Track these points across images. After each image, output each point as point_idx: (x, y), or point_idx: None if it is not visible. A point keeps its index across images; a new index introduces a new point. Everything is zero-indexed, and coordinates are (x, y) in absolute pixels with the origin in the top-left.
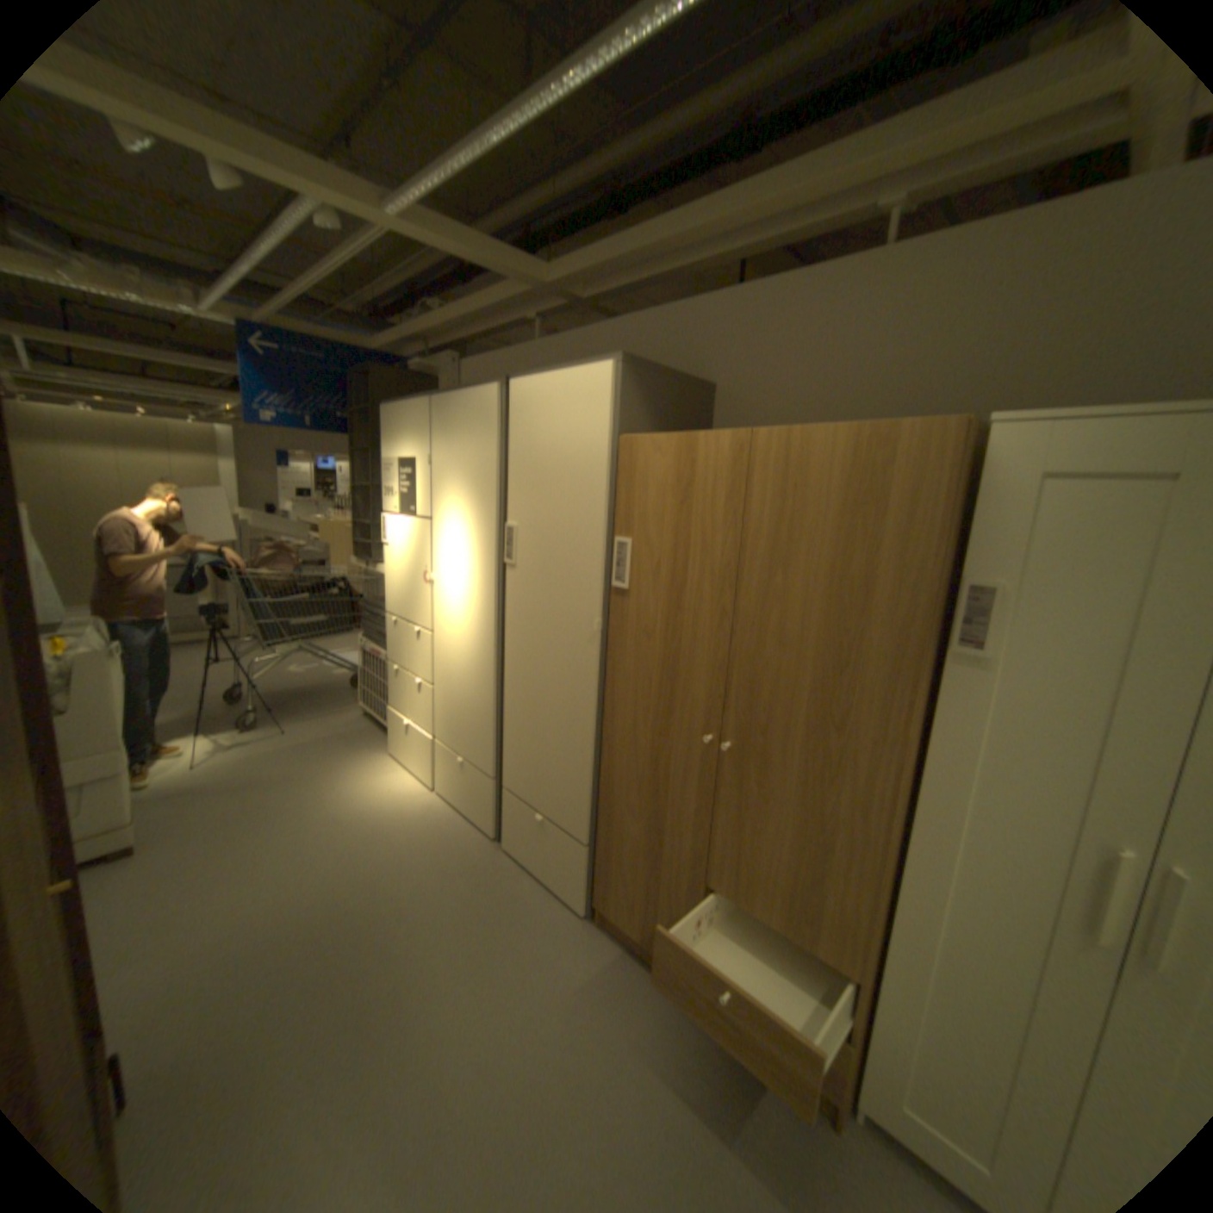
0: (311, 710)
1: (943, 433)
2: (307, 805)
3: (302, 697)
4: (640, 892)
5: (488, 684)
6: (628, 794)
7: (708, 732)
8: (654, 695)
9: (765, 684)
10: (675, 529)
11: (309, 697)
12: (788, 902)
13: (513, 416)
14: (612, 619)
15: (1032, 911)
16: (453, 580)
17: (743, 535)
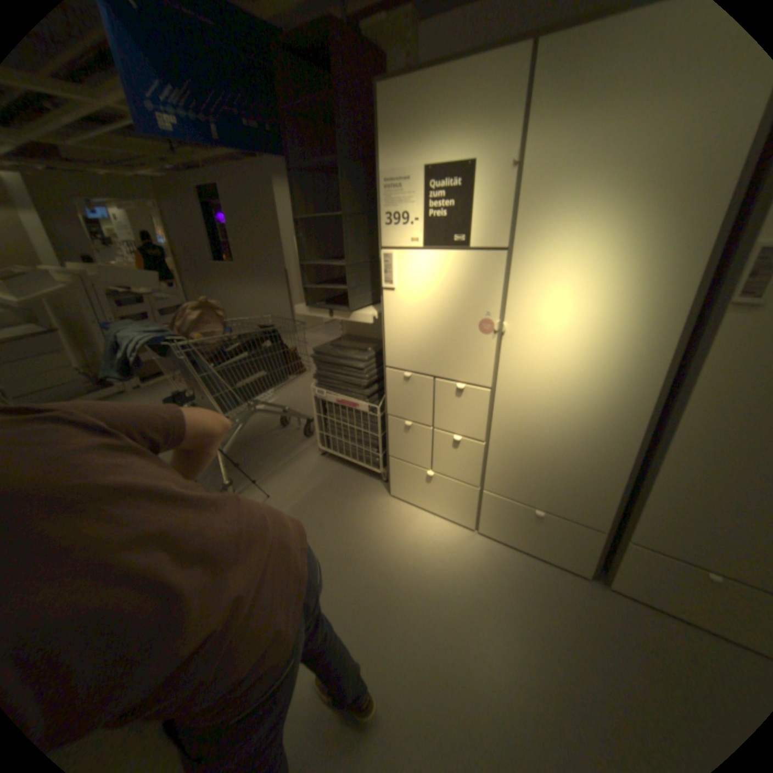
0: (267, 461)
1: None
2: (377, 588)
3: (244, 447)
4: None
5: (624, 447)
6: None
7: None
8: None
9: None
10: None
11: (250, 445)
12: None
13: None
14: None
15: None
16: (556, 328)
17: None
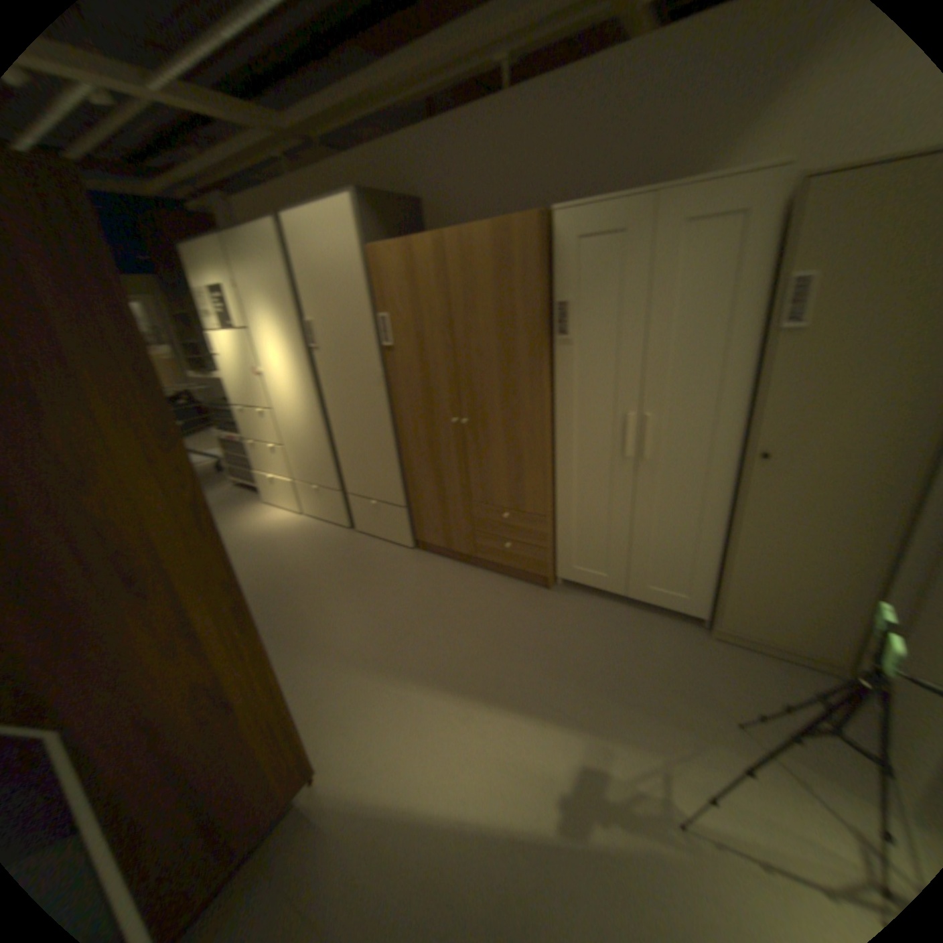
0: None
1: (527, 221)
2: None
3: None
4: (436, 520)
5: (317, 433)
6: (418, 468)
7: (451, 418)
8: (419, 406)
9: (473, 381)
10: (408, 302)
11: None
12: (506, 491)
13: (283, 241)
14: (385, 368)
15: (602, 454)
16: (272, 369)
17: (445, 298)
